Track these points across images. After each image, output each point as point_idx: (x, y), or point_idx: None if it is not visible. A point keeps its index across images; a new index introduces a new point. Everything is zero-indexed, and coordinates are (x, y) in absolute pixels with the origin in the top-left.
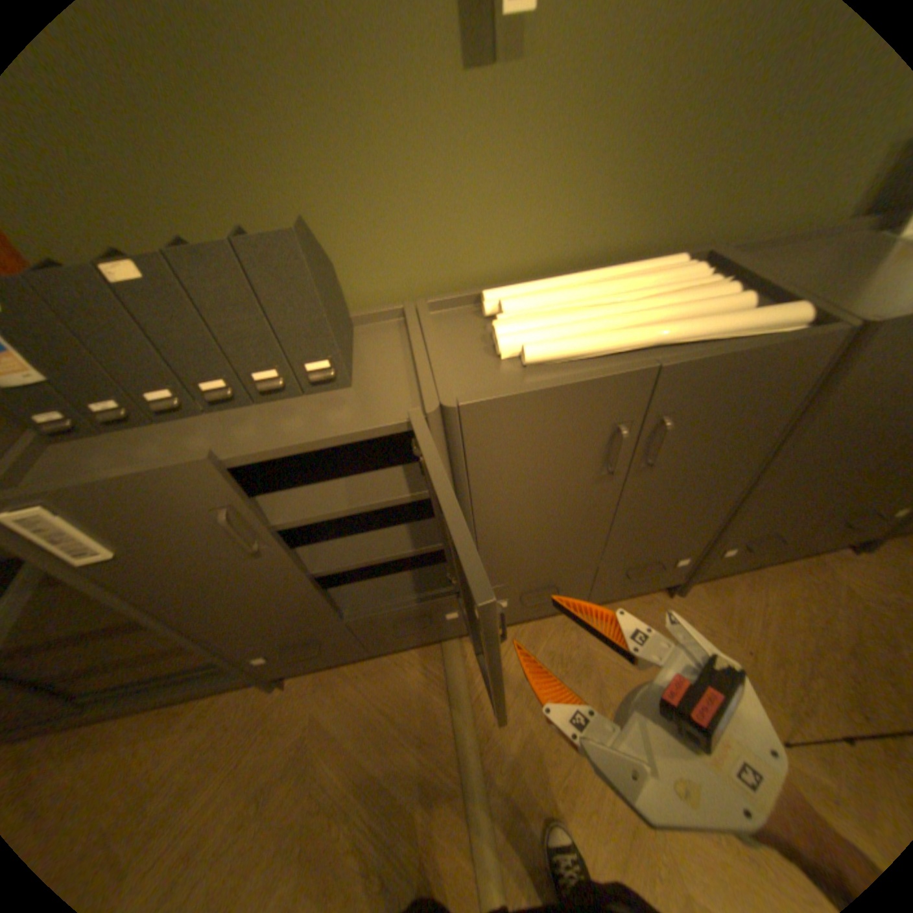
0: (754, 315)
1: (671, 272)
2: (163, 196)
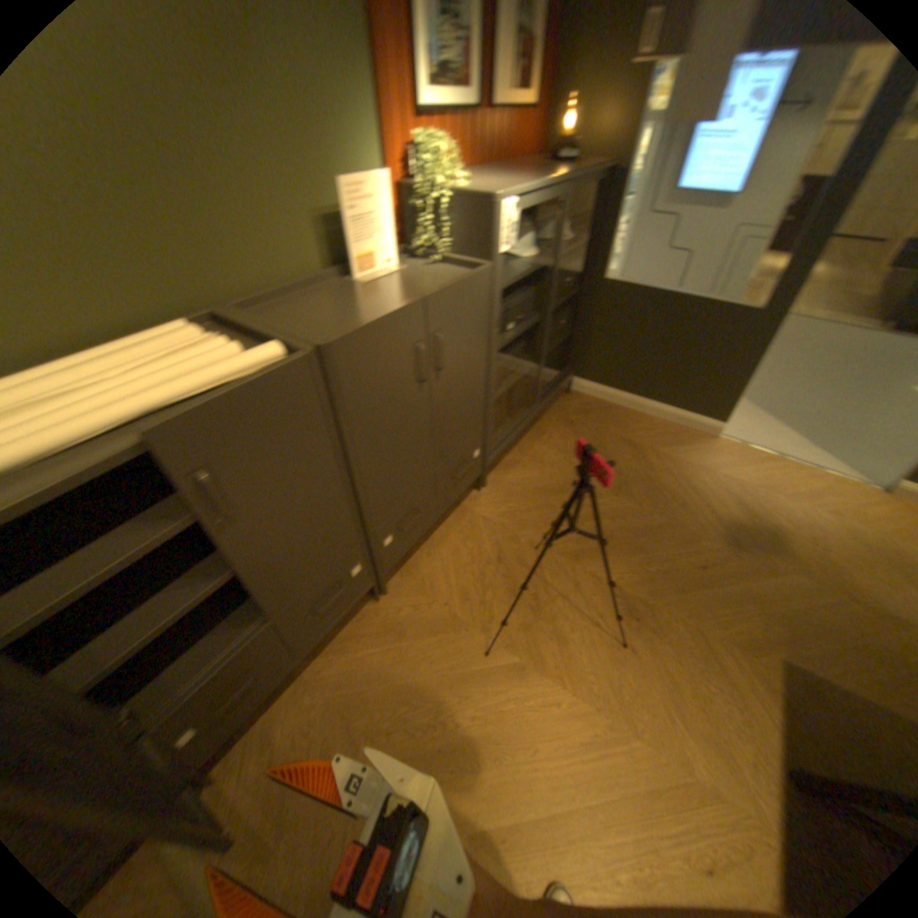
0: (237, 359)
1: (165, 337)
2: None
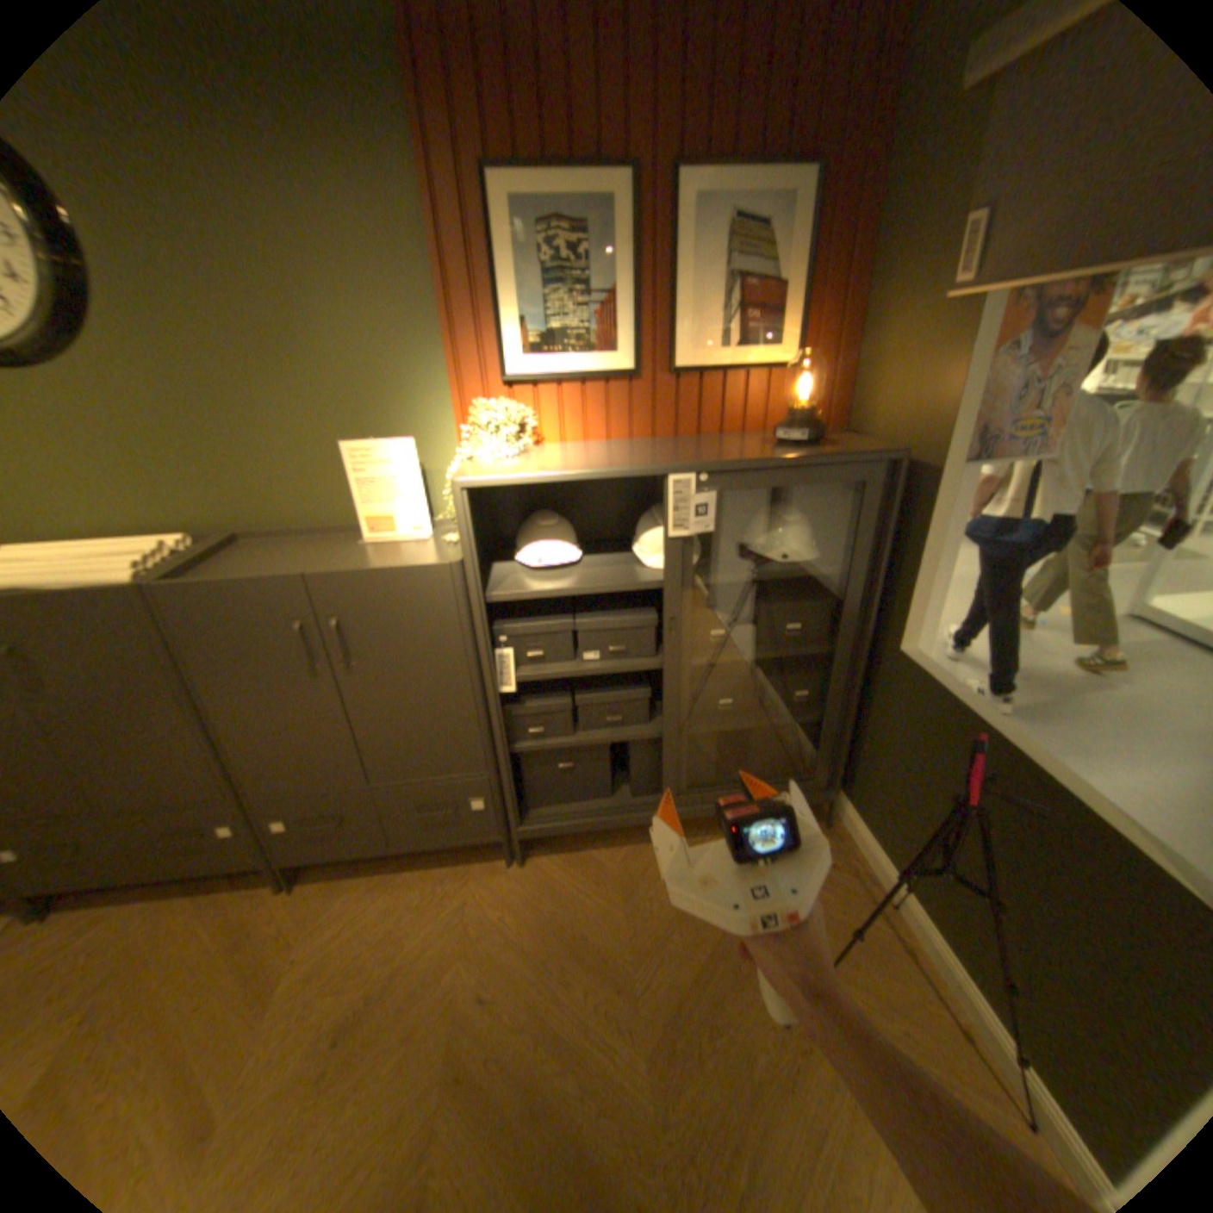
0: (84, 575)
1: (123, 545)
2: None
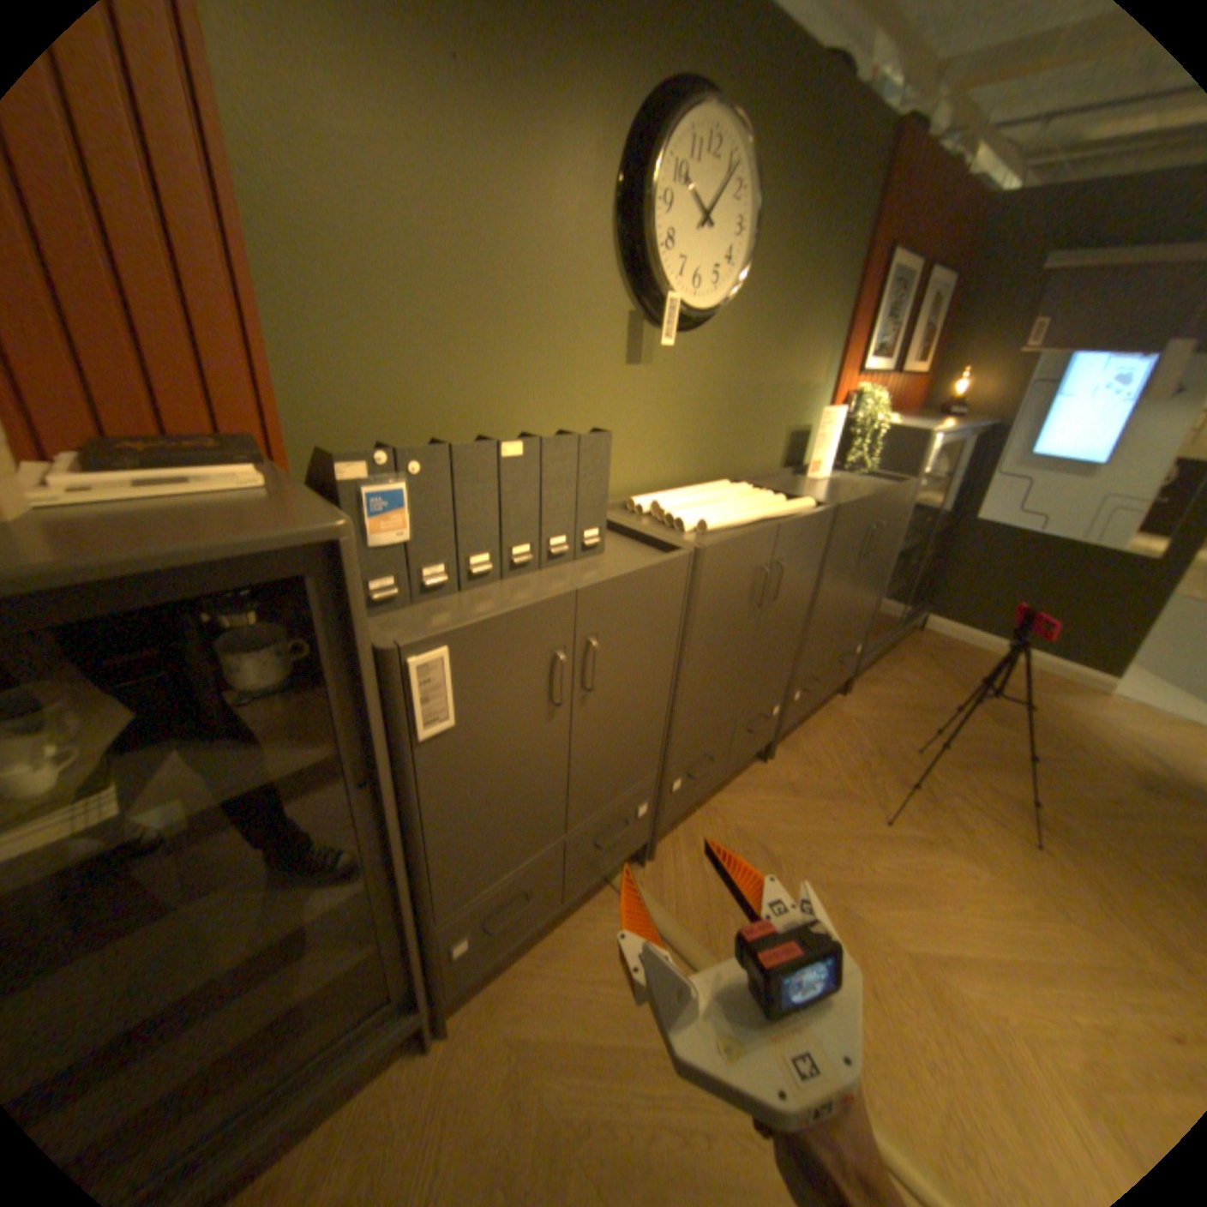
0: (794, 503)
1: (733, 487)
2: (432, 409)
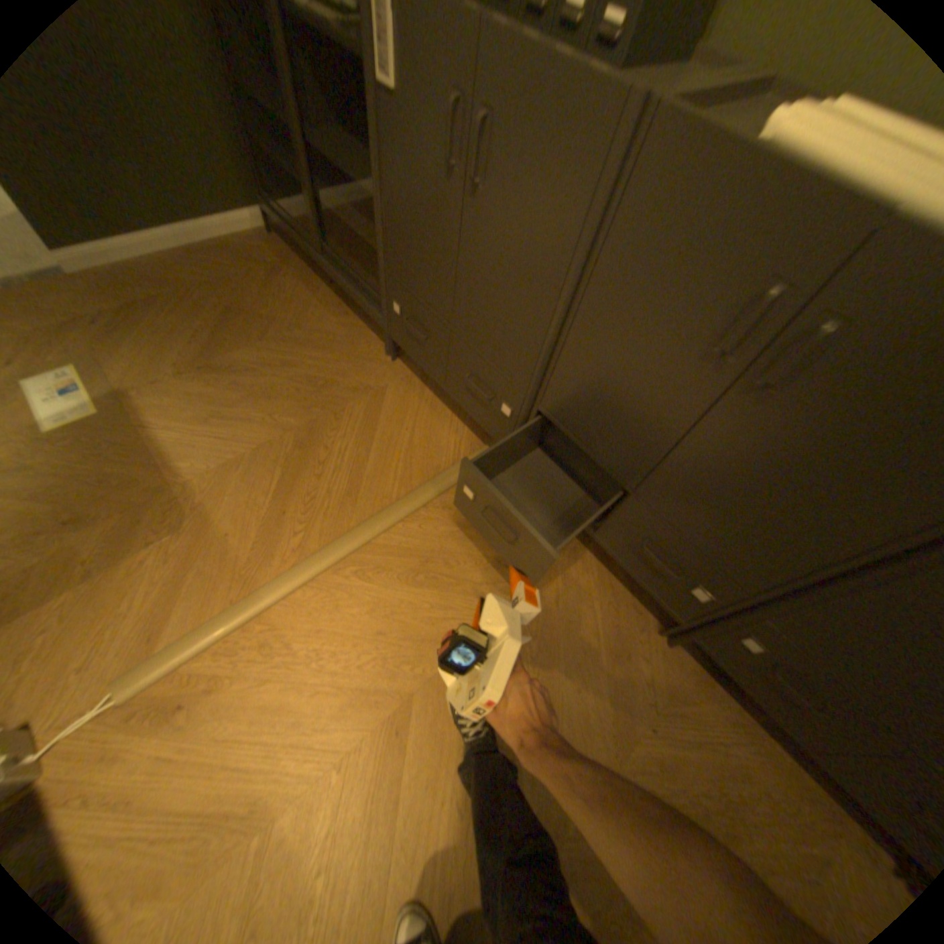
0: None
1: None
2: None
